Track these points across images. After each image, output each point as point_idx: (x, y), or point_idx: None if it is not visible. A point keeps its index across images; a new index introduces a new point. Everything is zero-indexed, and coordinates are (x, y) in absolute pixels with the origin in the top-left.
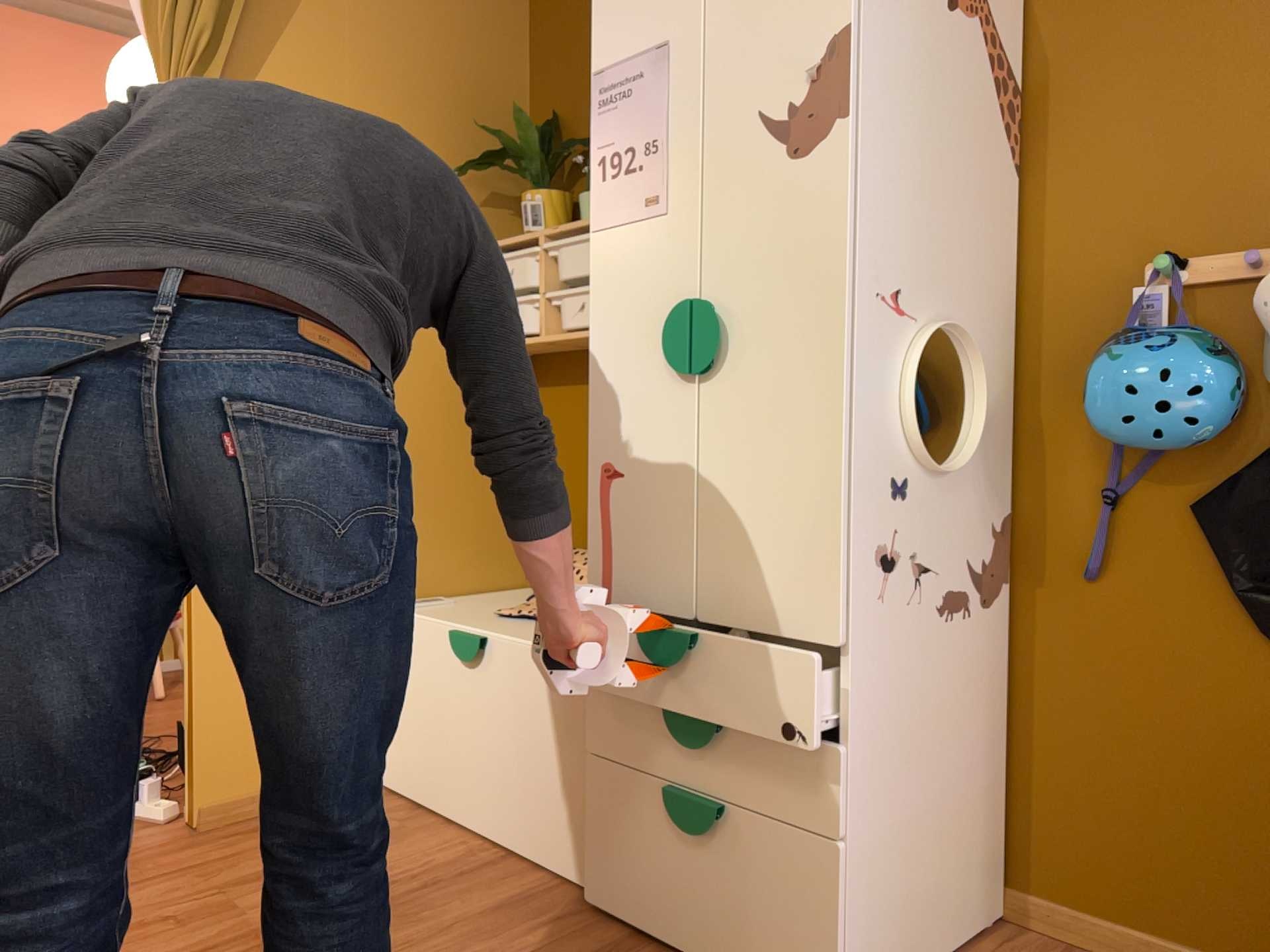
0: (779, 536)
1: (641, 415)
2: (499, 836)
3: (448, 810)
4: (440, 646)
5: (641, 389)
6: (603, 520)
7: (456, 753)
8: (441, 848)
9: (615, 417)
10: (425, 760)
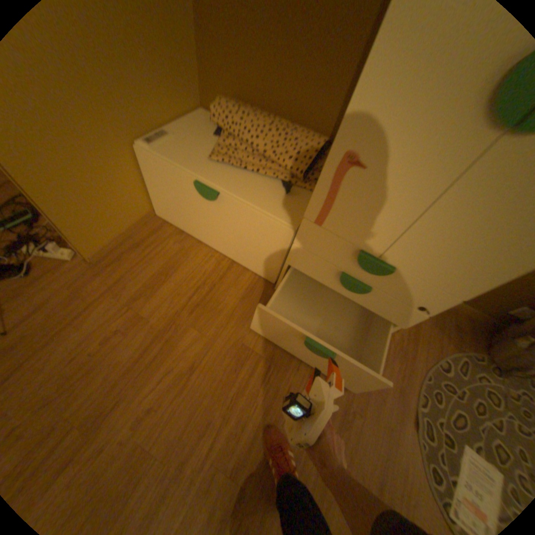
0: (473, 255)
1: (411, 133)
2: (228, 254)
3: (199, 238)
4: (186, 182)
5: (428, 108)
6: (333, 186)
7: (202, 224)
8: (205, 260)
9: (381, 120)
10: (183, 219)
